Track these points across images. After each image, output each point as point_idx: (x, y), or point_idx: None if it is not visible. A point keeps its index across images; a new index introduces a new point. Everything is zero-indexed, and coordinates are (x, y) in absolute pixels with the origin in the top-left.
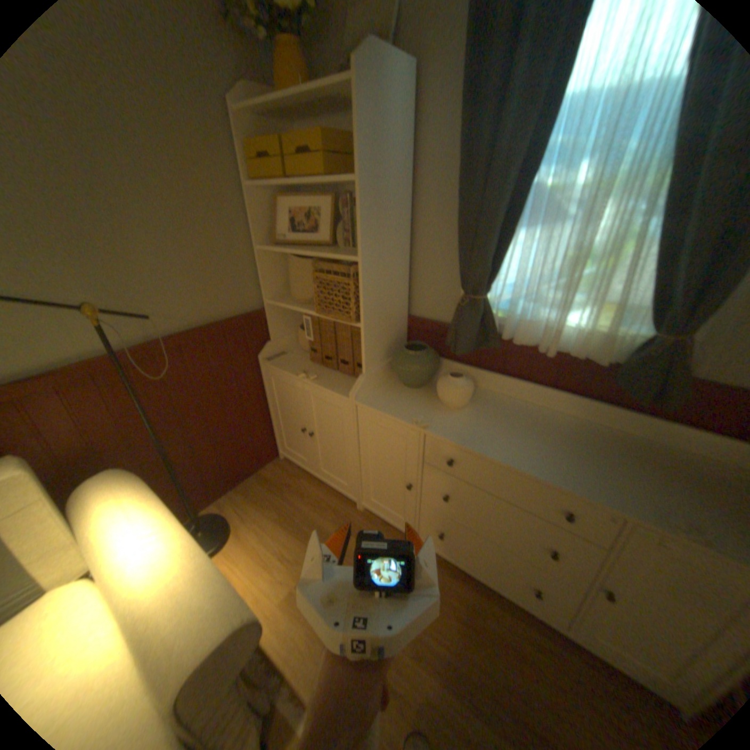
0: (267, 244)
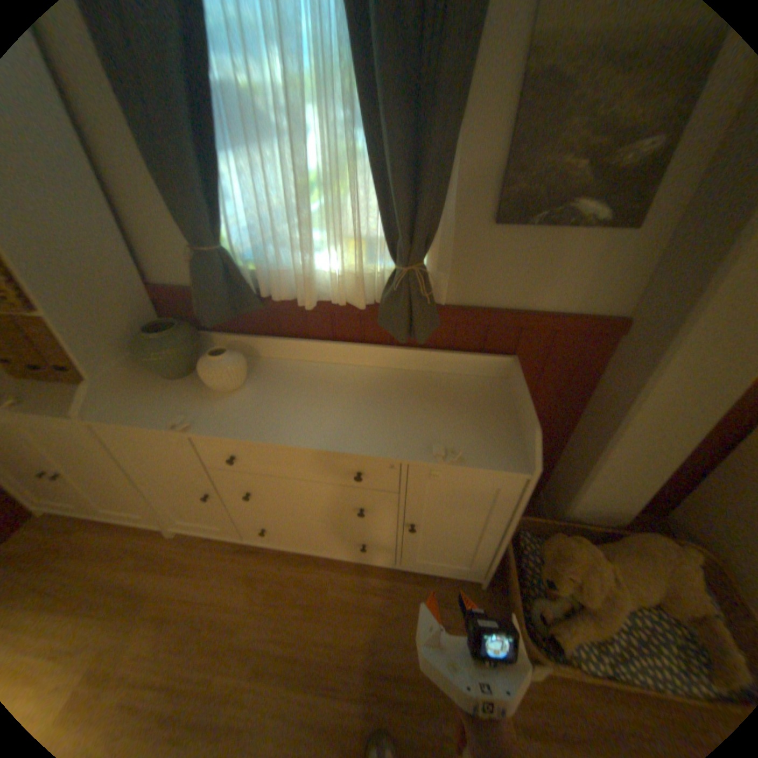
0: None
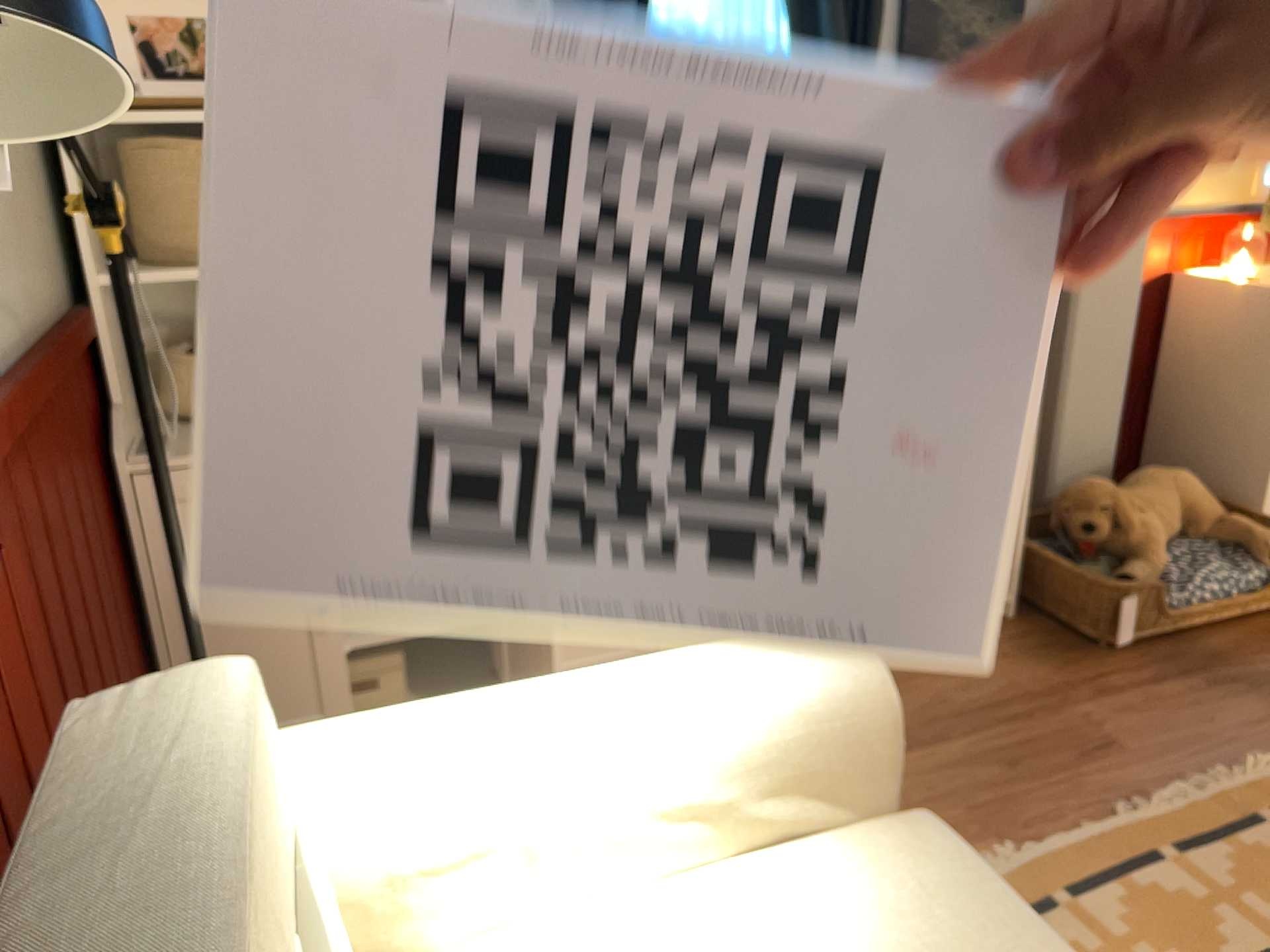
0: None
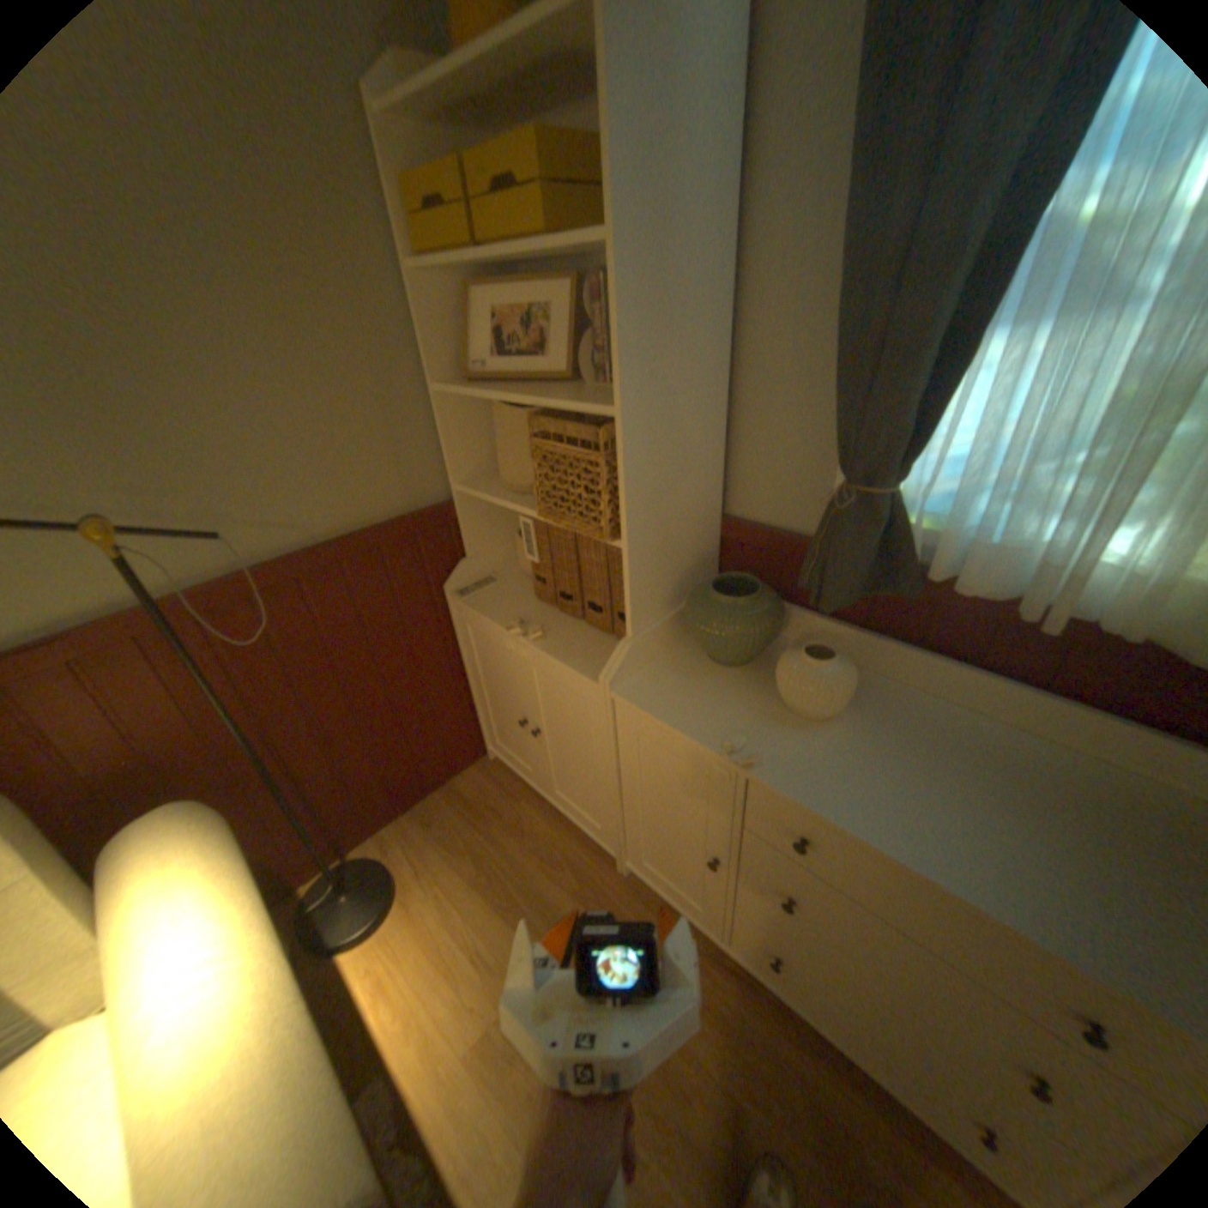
0: (452, 379)
